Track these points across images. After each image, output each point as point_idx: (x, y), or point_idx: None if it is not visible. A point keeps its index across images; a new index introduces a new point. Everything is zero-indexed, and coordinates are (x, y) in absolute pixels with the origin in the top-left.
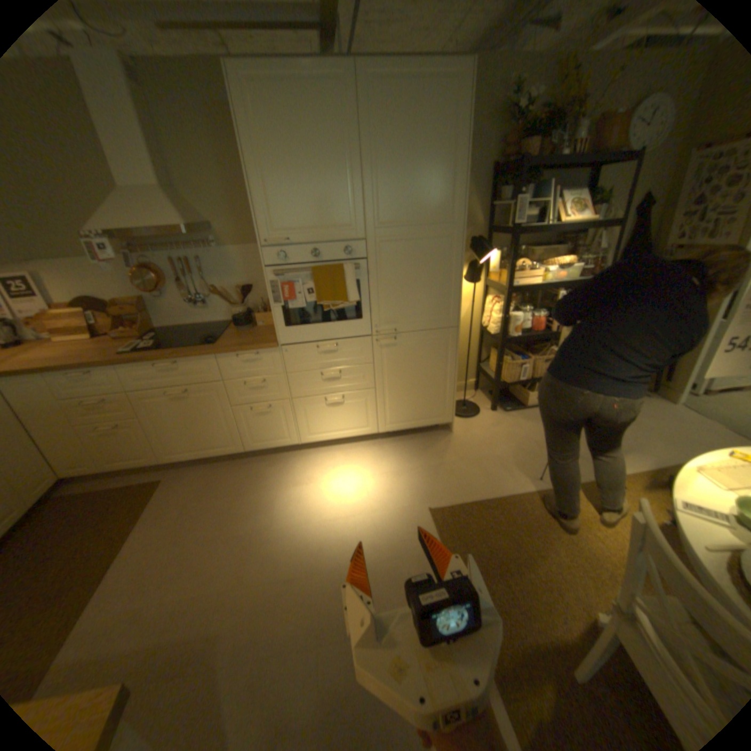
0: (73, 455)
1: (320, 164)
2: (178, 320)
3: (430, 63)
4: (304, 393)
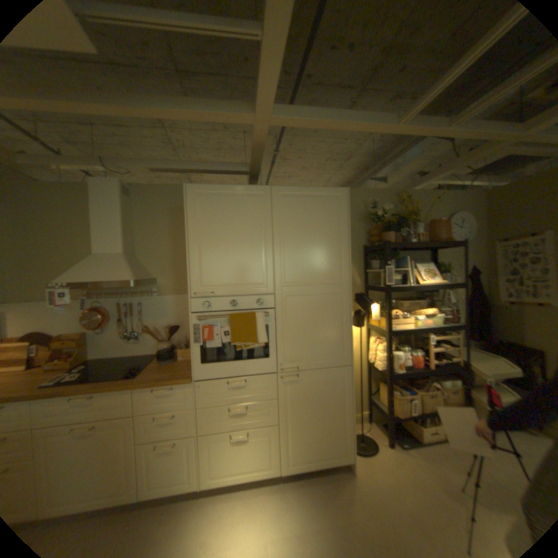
0: None
1: (244, 243)
2: (112, 354)
3: (320, 190)
4: (211, 431)
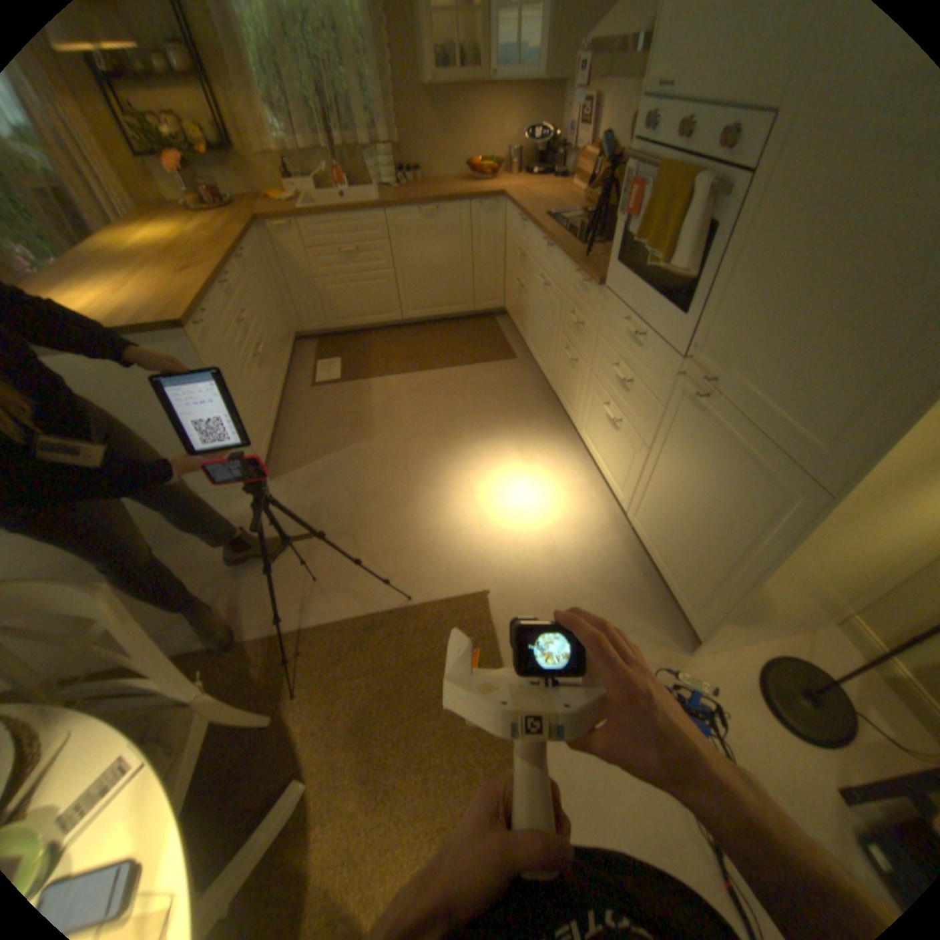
0: (509, 296)
1: None
2: None
3: None
4: (597, 377)
